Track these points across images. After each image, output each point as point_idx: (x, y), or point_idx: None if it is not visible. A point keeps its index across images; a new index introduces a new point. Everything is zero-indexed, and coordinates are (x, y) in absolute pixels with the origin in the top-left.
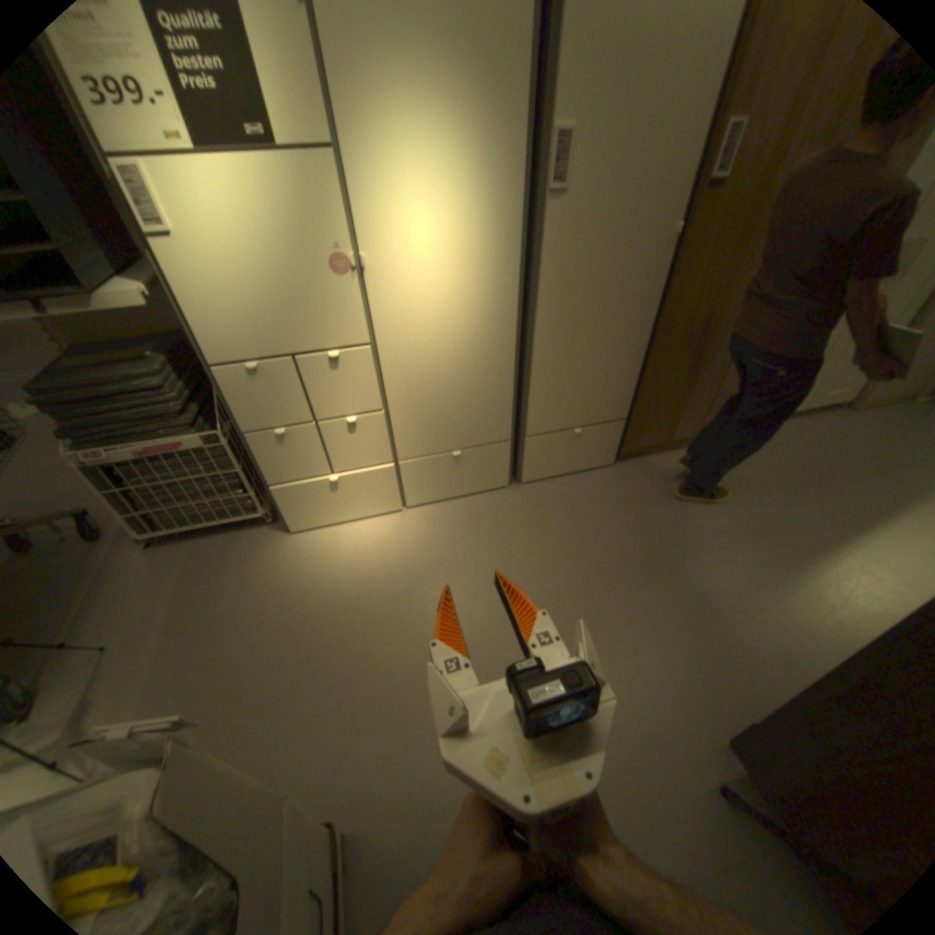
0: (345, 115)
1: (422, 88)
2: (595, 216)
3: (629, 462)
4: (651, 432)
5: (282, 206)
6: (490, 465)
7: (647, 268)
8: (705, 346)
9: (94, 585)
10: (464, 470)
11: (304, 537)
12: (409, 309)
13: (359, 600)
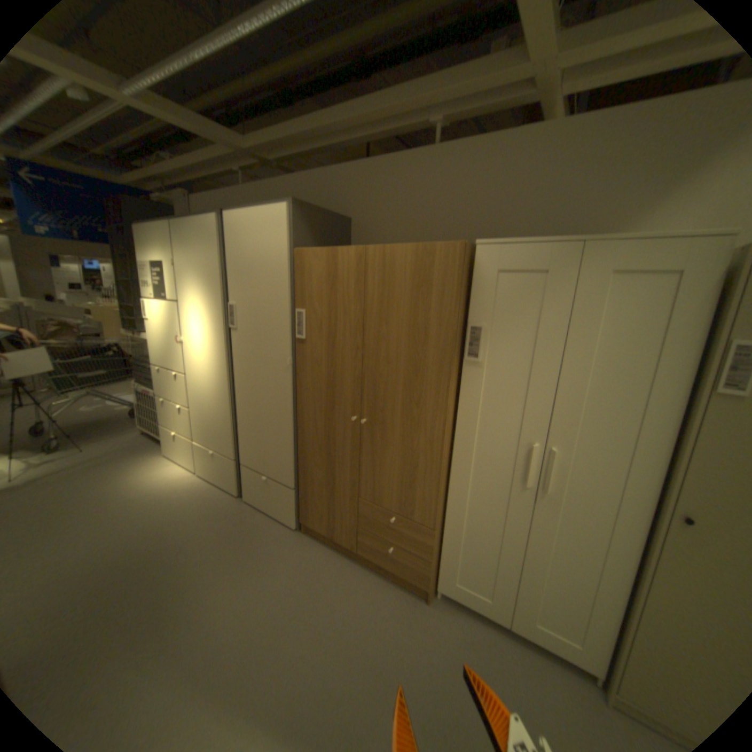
0: (179, 293)
1: (195, 287)
2: (250, 344)
3: (307, 538)
4: (315, 517)
5: (167, 317)
6: (227, 472)
7: (279, 379)
8: (332, 456)
9: (117, 436)
10: (216, 467)
11: (162, 460)
12: (194, 364)
13: (121, 490)
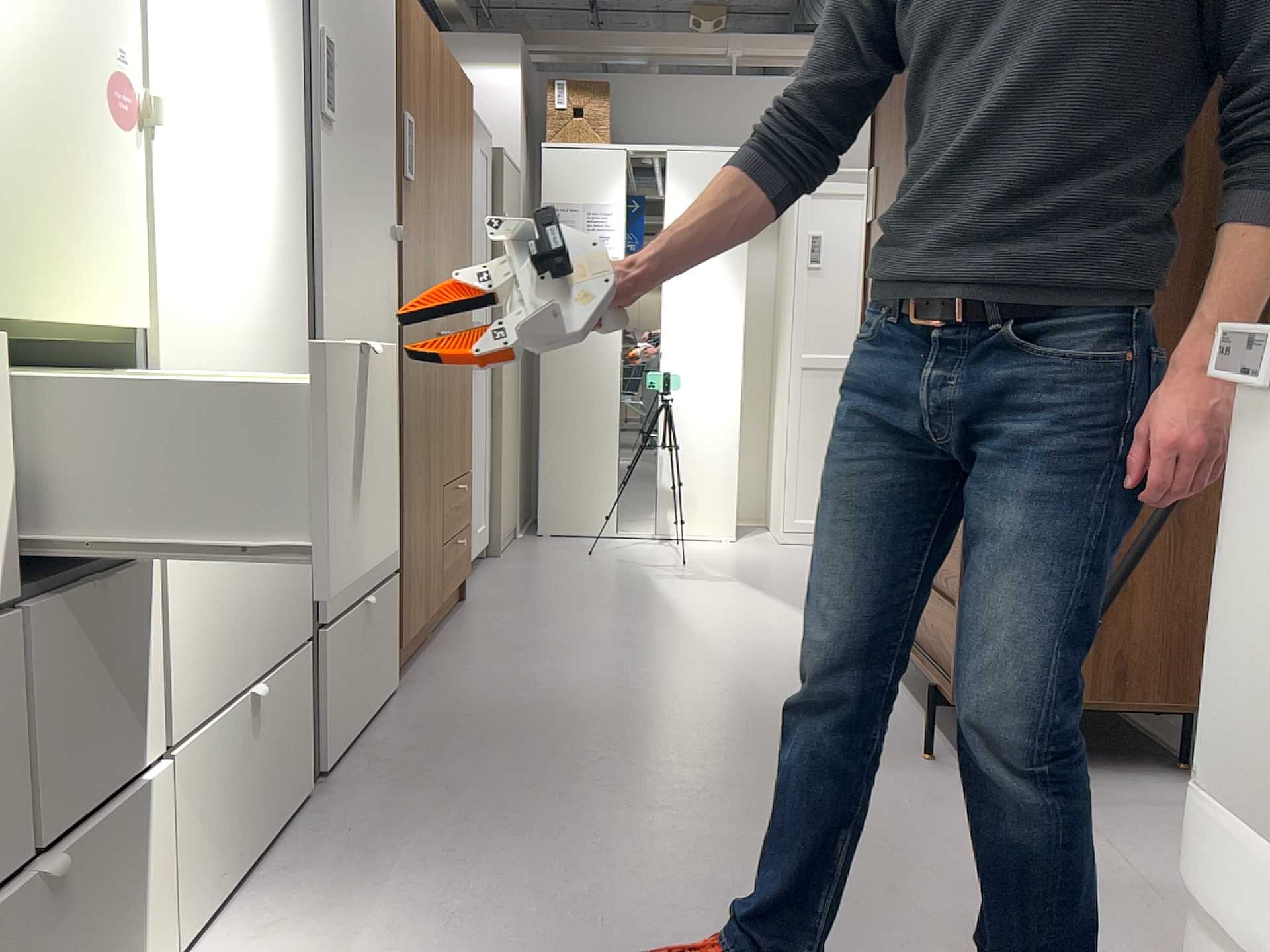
0: None
1: None
2: (349, 178)
3: (405, 679)
4: (414, 602)
5: None
6: (291, 725)
7: (384, 281)
8: (426, 428)
9: None
10: (261, 755)
11: None
12: (196, 259)
13: None
